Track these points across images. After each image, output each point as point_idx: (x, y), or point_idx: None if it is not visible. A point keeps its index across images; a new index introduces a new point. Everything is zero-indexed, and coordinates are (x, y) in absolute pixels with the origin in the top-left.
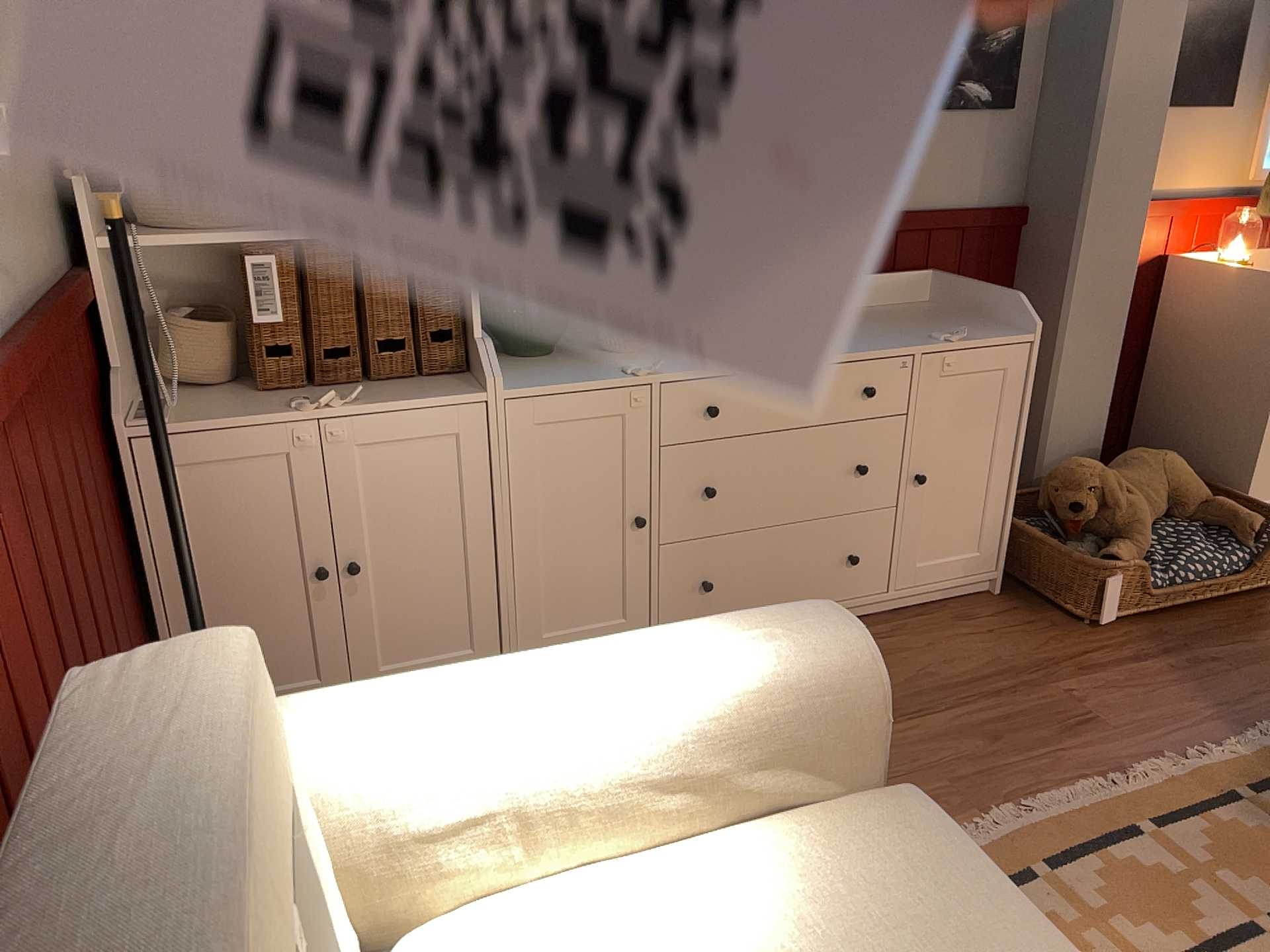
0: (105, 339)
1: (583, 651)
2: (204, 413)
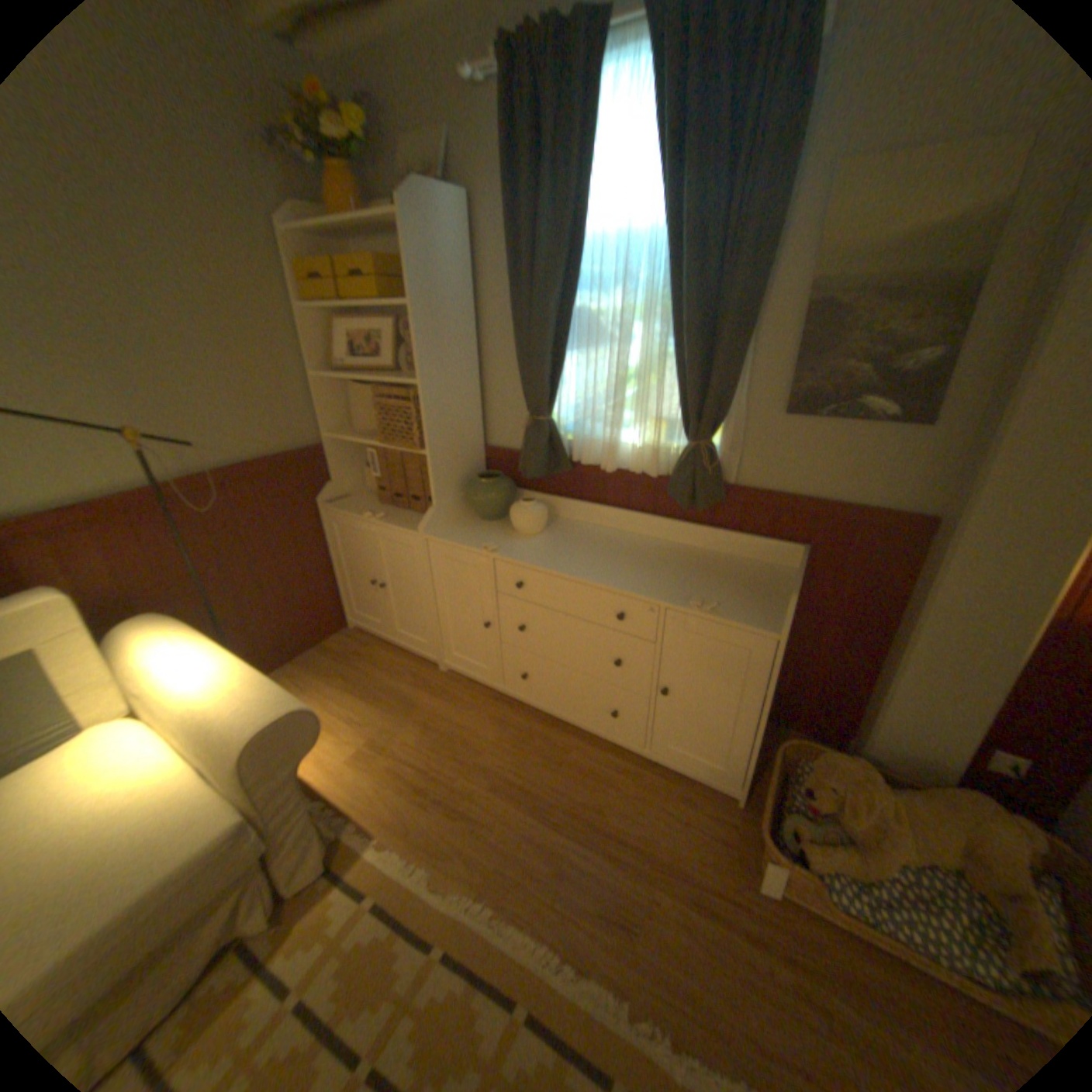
0: (330, 469)
1: (218, 664)
2: (349, 506)
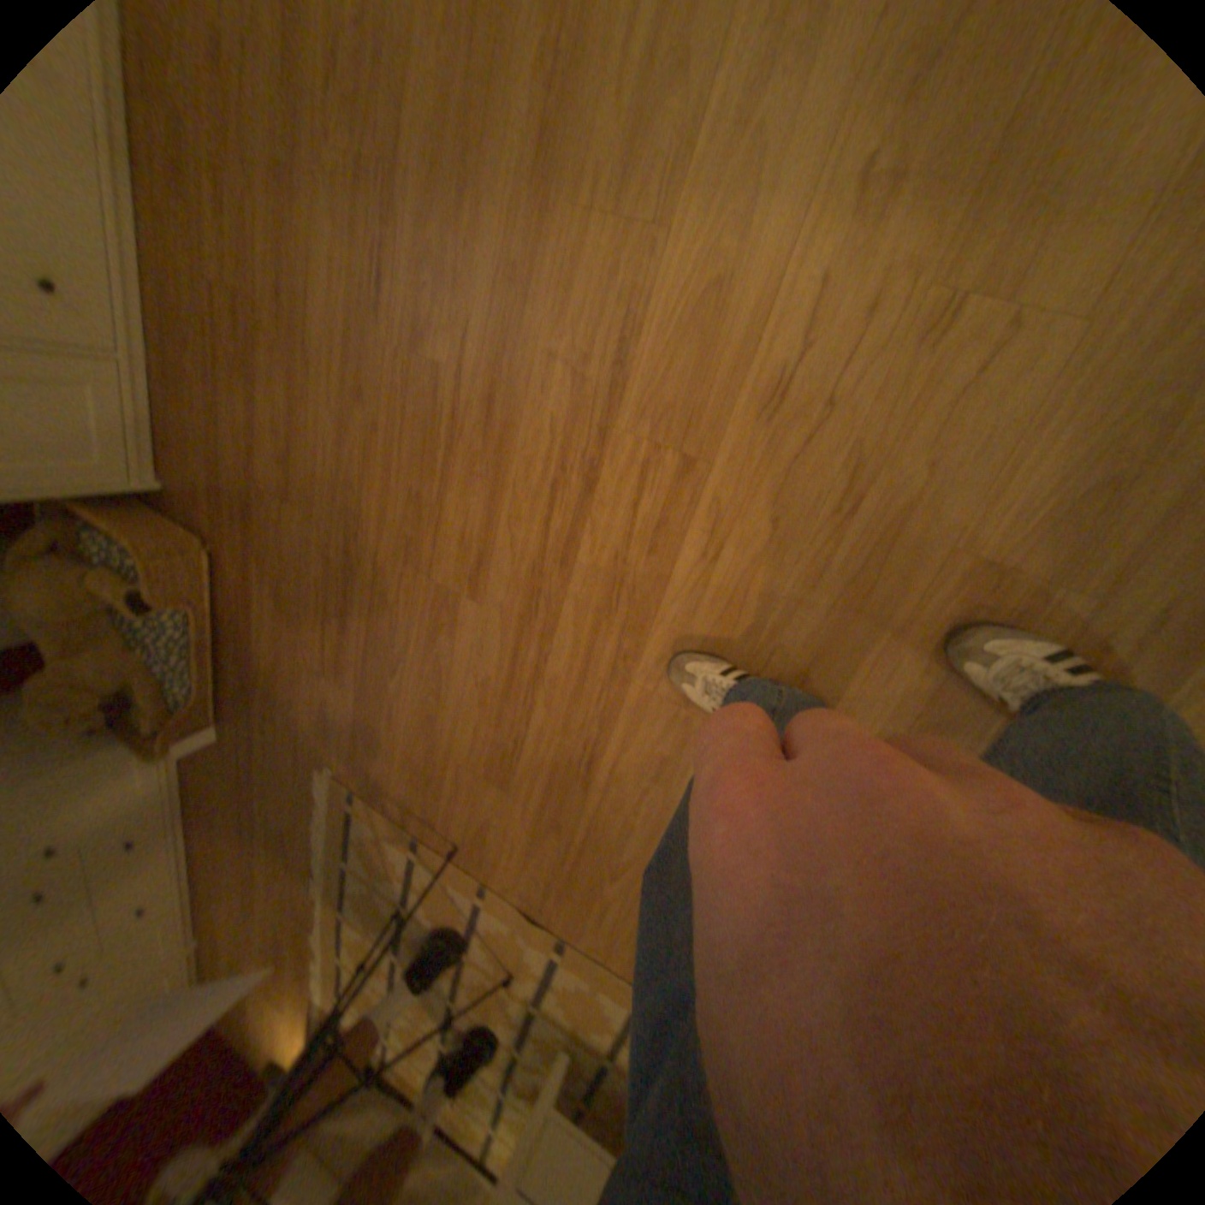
0: None
1: None
2: None
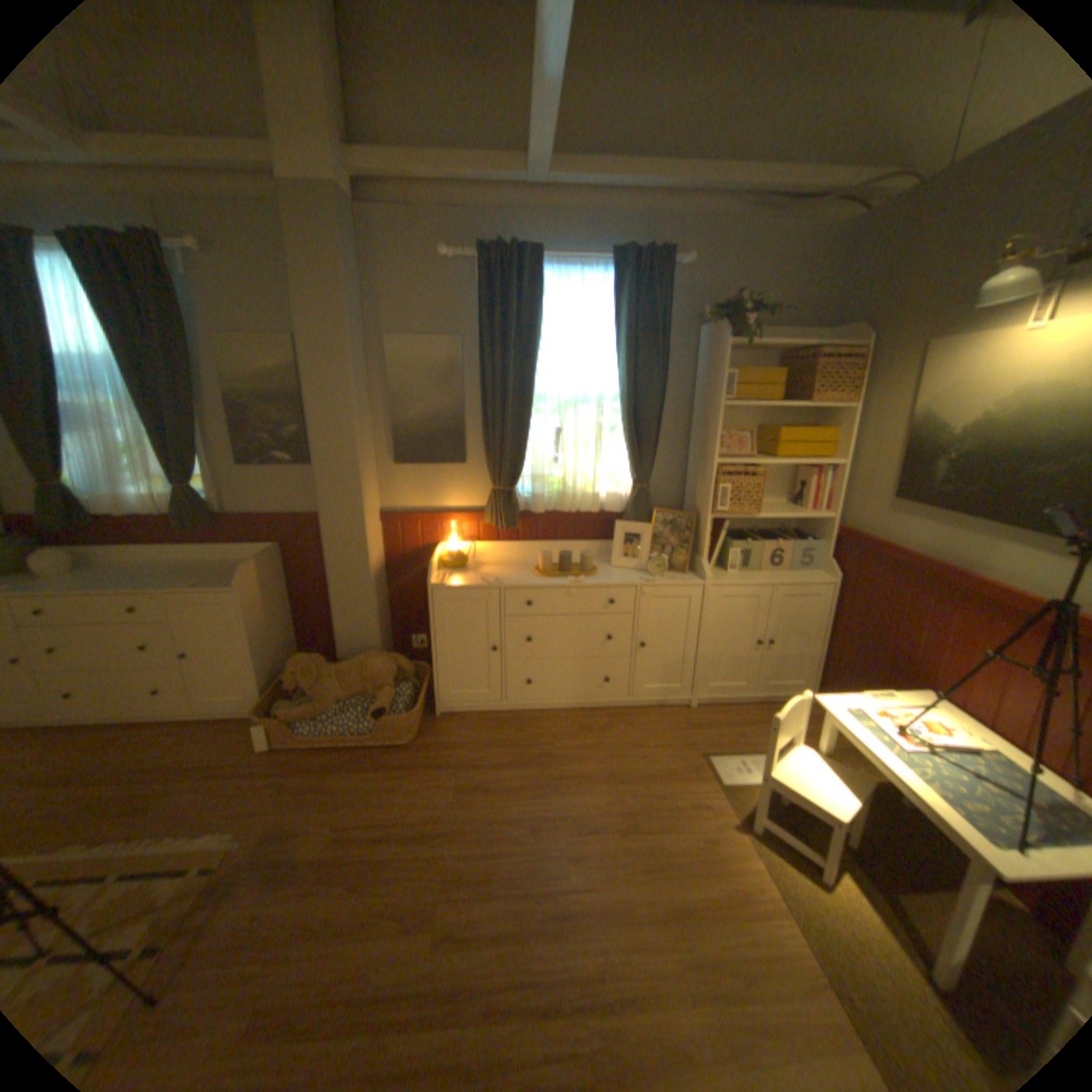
0: None
1: None
2: None
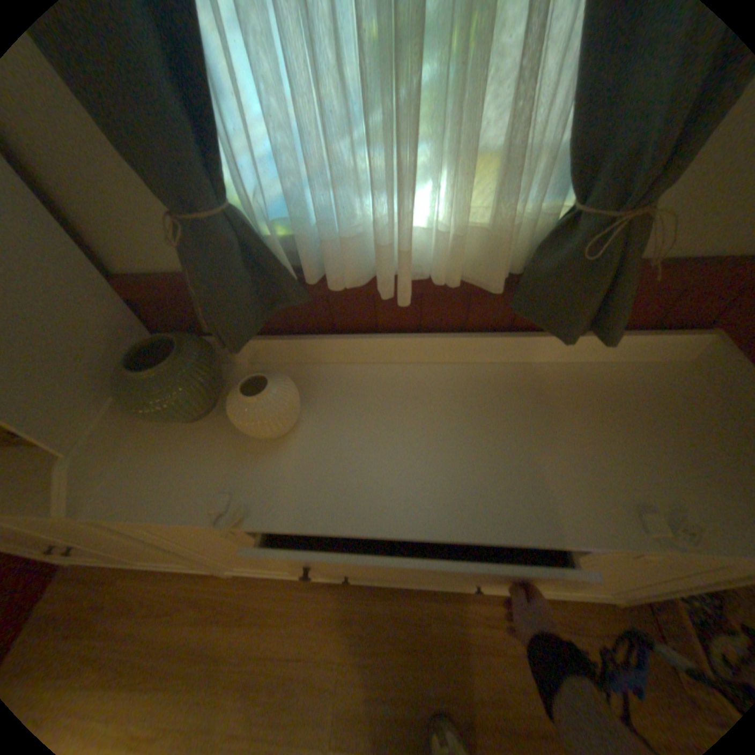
0: None
1: None
2: None
